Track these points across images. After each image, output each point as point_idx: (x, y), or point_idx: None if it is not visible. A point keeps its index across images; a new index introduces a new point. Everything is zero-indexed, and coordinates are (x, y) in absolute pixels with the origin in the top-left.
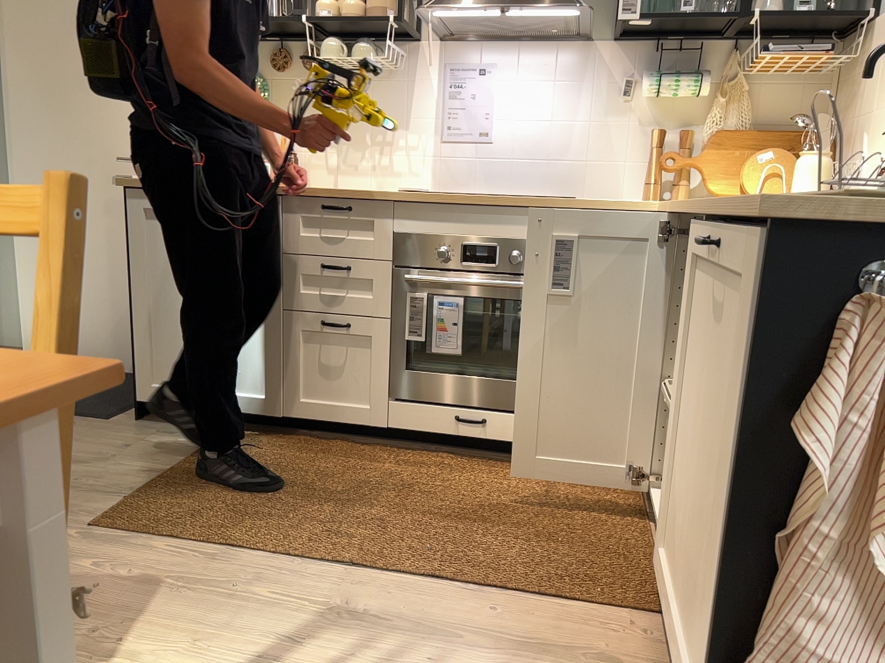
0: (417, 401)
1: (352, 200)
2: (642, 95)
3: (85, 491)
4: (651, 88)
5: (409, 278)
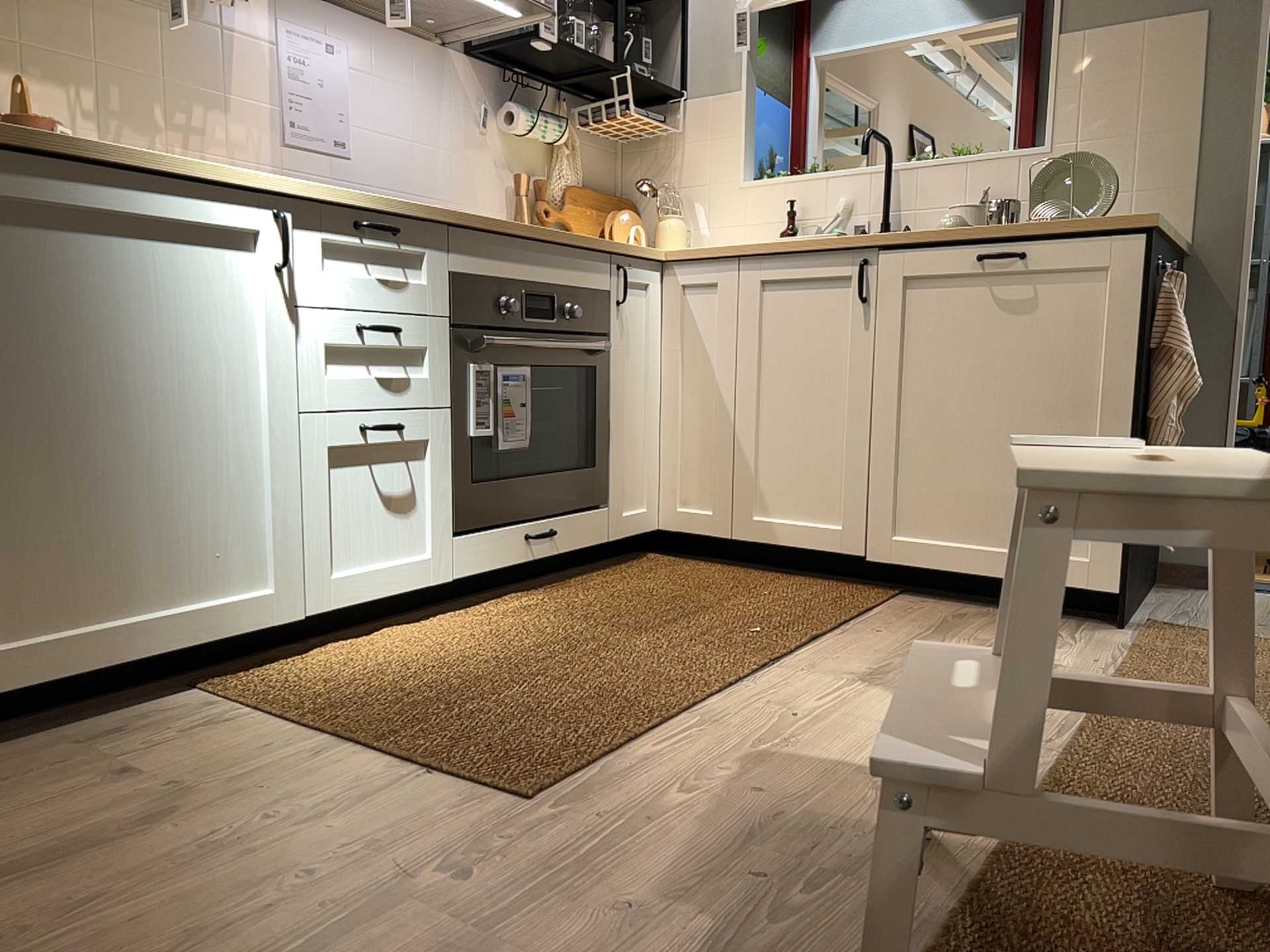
0: (469, 529)
1: (400, 218)
2: (517, 130)
3: (350, 805)
4: (528, 124)
5: (485, 339)
